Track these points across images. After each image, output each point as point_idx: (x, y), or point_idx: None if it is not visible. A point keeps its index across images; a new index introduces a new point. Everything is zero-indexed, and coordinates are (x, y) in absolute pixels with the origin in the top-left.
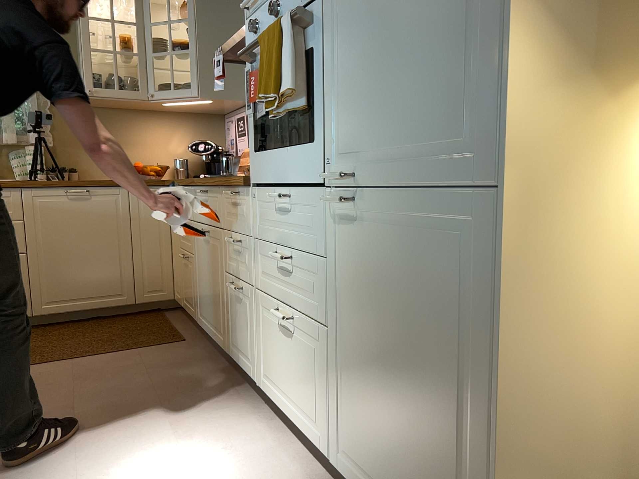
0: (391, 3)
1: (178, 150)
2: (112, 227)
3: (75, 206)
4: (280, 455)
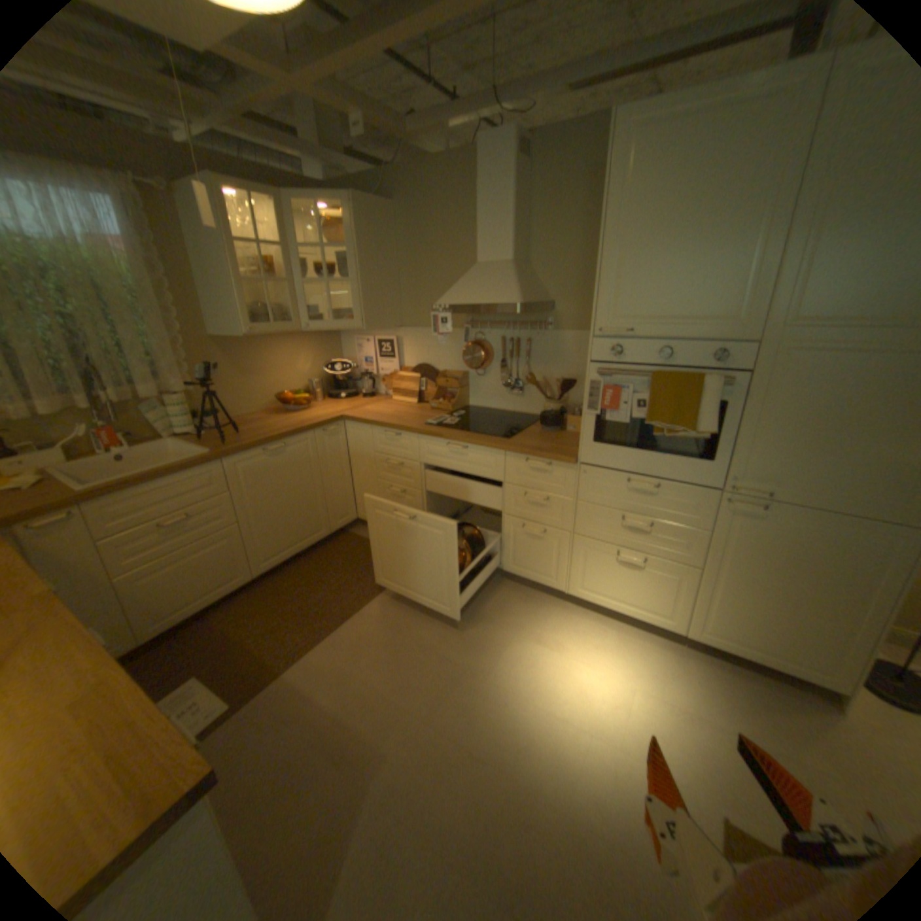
0: (842, 410)
1: (306, 370)
2: (307, 473)
3: (275, 463)
4: (622, 637)
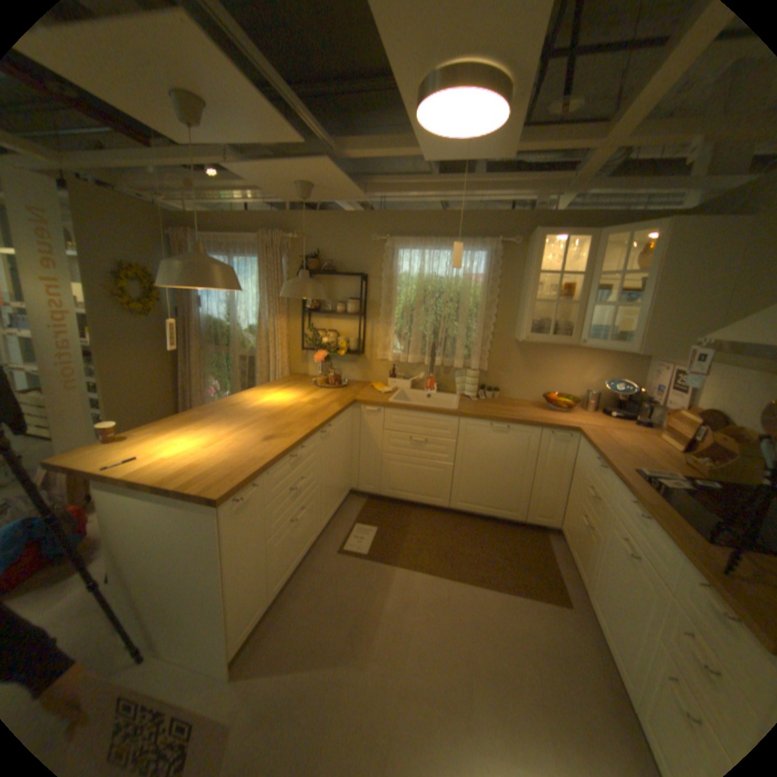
0: None
1: (592, 380)
2: (521, 459)
3: (496, 436)
4: None
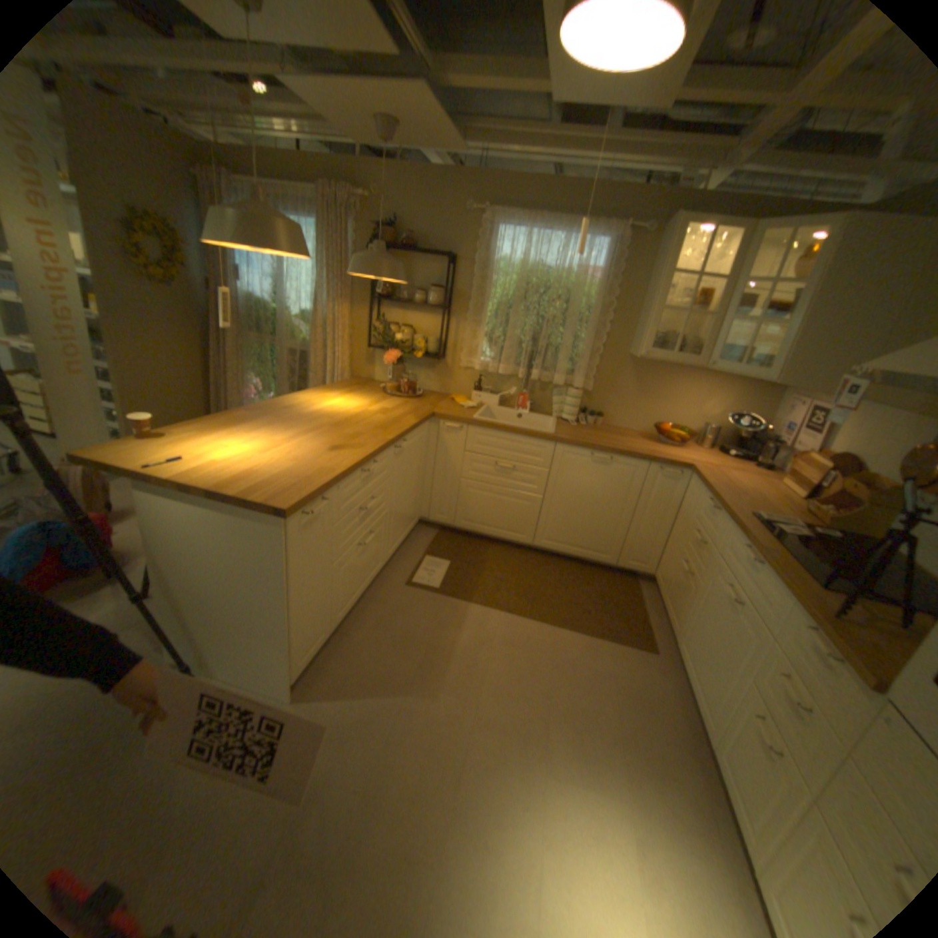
0: None
1: (713, 412)
2: (621, 496)
3: (595, 468)
4: None
